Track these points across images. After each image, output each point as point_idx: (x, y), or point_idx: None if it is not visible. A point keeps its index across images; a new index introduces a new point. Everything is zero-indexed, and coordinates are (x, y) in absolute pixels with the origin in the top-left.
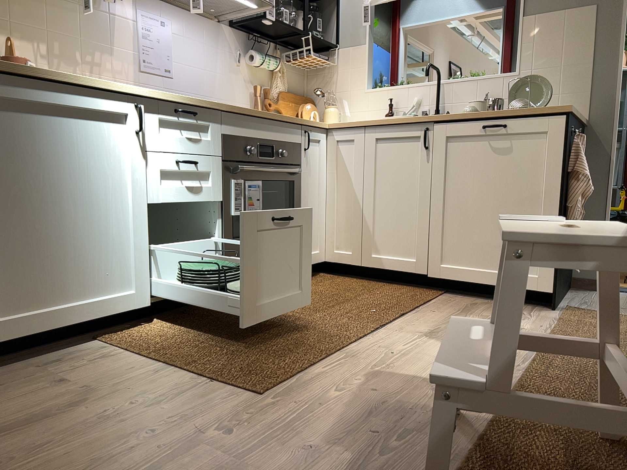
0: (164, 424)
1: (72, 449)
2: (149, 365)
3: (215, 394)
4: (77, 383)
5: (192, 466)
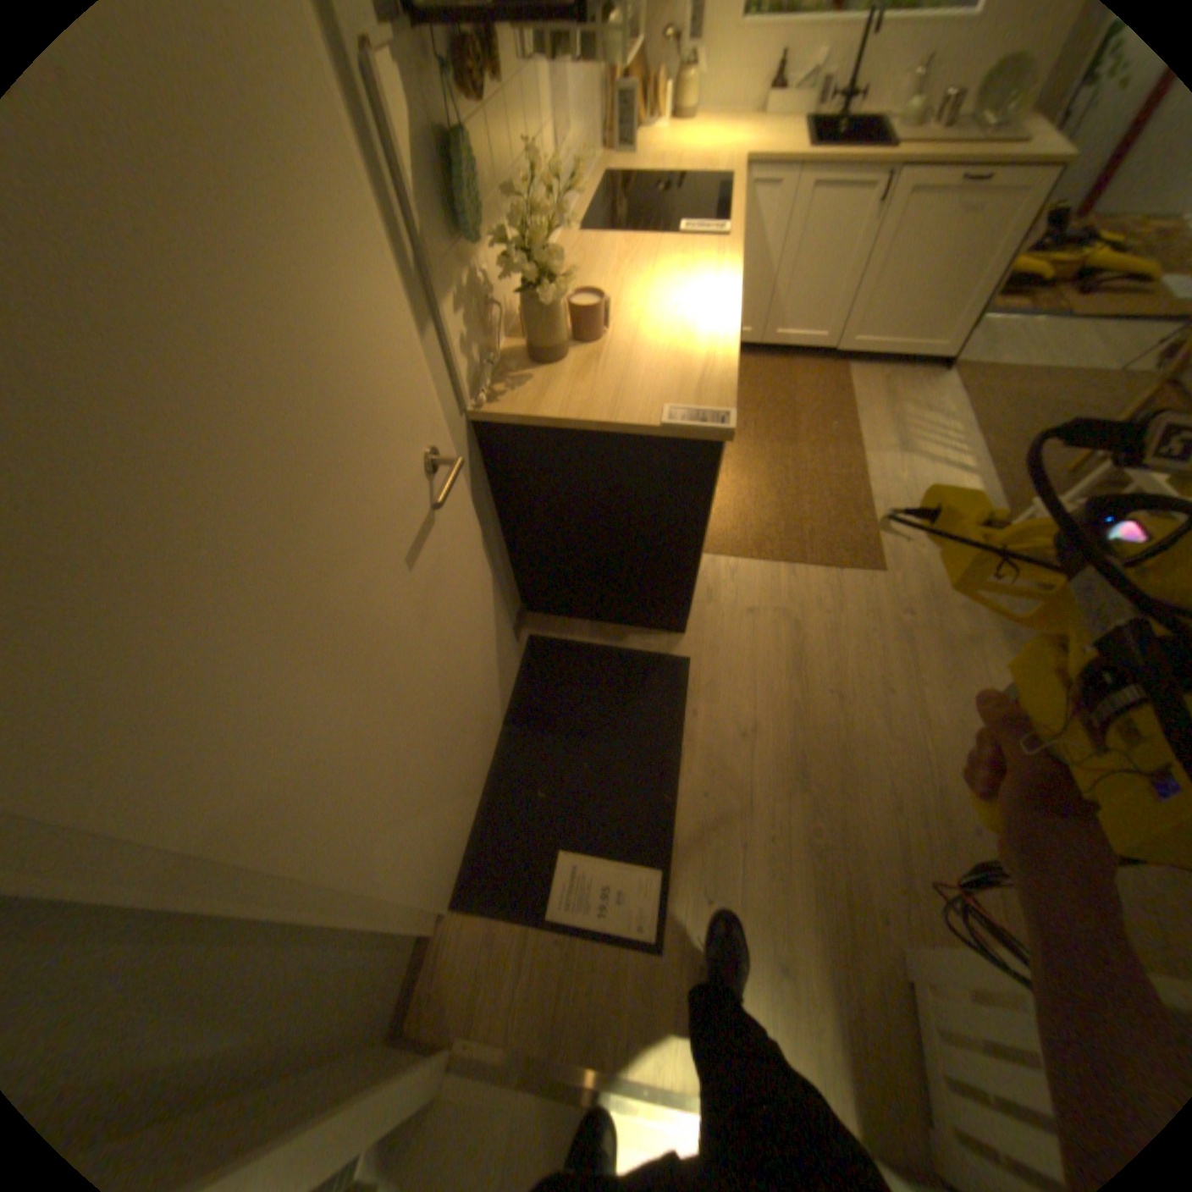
0: (865, 619)
1: (848, 660)
2: (780, 570)
3: (864, 583)
4: (760, 607)
5: (921, 643)
